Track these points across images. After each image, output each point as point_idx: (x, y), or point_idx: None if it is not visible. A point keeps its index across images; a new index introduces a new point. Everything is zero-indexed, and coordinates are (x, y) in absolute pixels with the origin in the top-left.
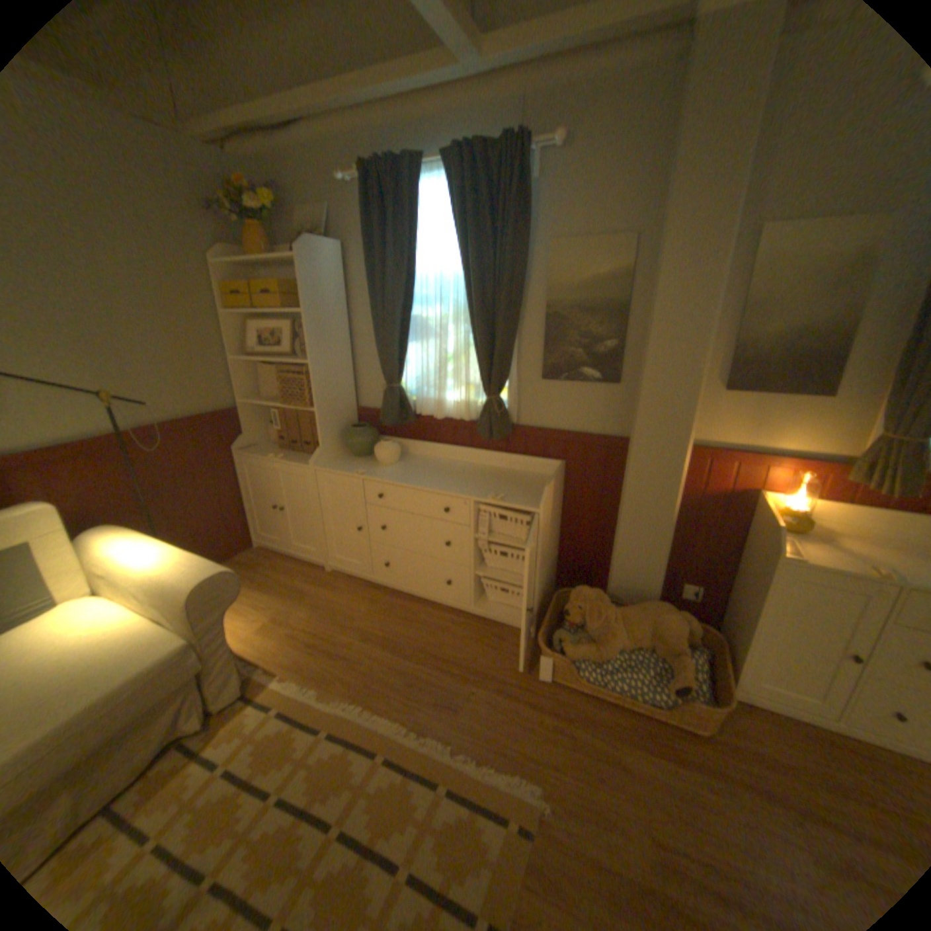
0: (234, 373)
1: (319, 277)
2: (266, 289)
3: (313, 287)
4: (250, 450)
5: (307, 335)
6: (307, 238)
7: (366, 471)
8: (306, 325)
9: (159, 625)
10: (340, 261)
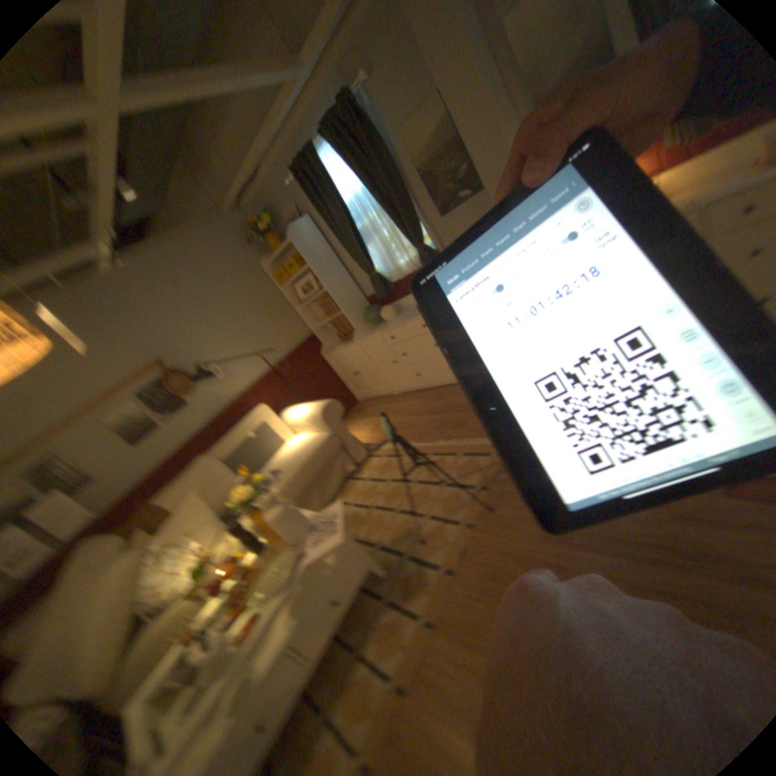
0: (300, 314)
1: (305, 239)
2: (289, 262)
3: (304, 246)
4: (327, 349)
5: (315, 273)
6: (288, 223)
7: (377, 327)
8: (312, 268)
9: (317, 430)
10: (311, 222)
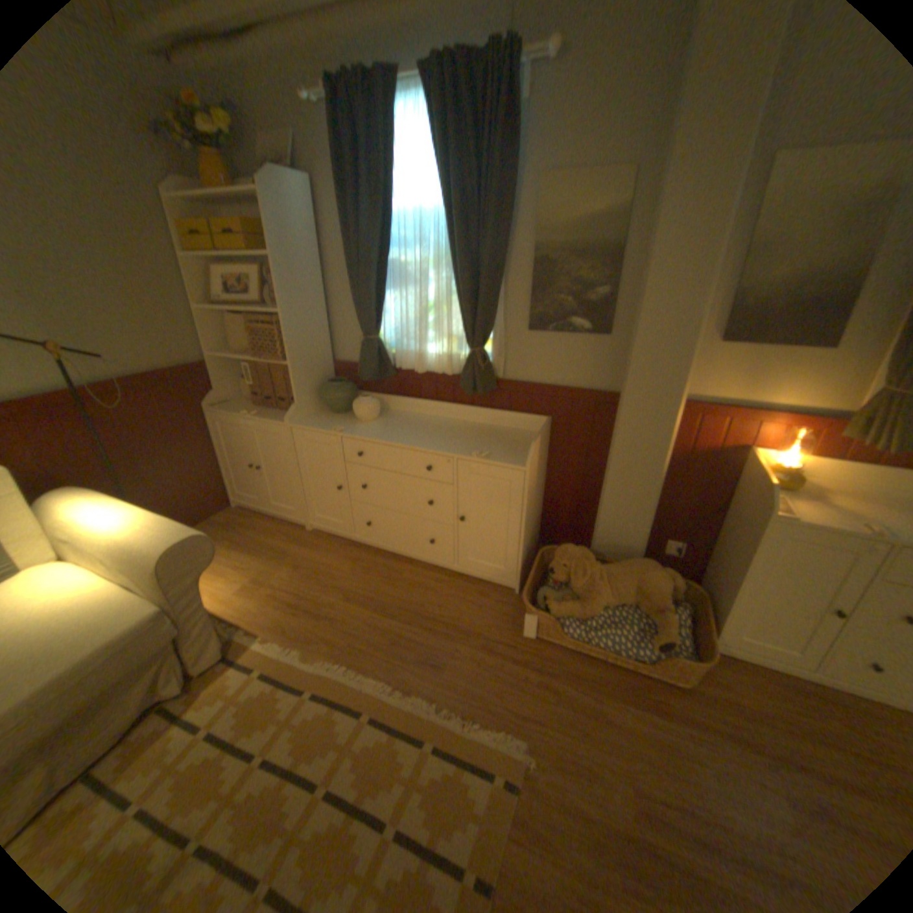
0: (199, 324)
1: (285, 216)
2: (228, 230)
3: (280, 226)
4: (221, 407)
5: (275, 281)
6: (270, 169)
7: (344, 429)
8: (273, 270)
9: (129, 591)
10: (309, 198)
